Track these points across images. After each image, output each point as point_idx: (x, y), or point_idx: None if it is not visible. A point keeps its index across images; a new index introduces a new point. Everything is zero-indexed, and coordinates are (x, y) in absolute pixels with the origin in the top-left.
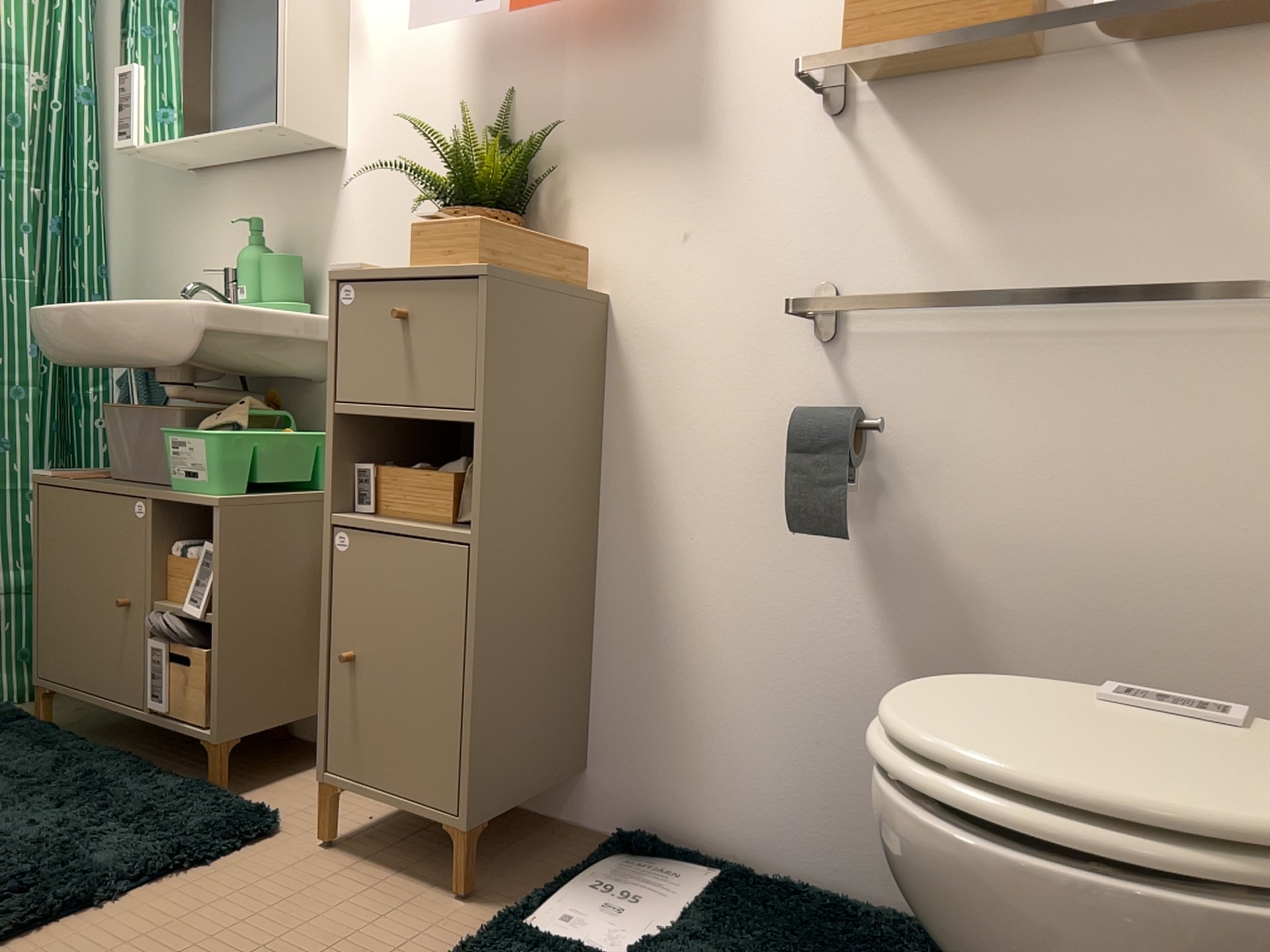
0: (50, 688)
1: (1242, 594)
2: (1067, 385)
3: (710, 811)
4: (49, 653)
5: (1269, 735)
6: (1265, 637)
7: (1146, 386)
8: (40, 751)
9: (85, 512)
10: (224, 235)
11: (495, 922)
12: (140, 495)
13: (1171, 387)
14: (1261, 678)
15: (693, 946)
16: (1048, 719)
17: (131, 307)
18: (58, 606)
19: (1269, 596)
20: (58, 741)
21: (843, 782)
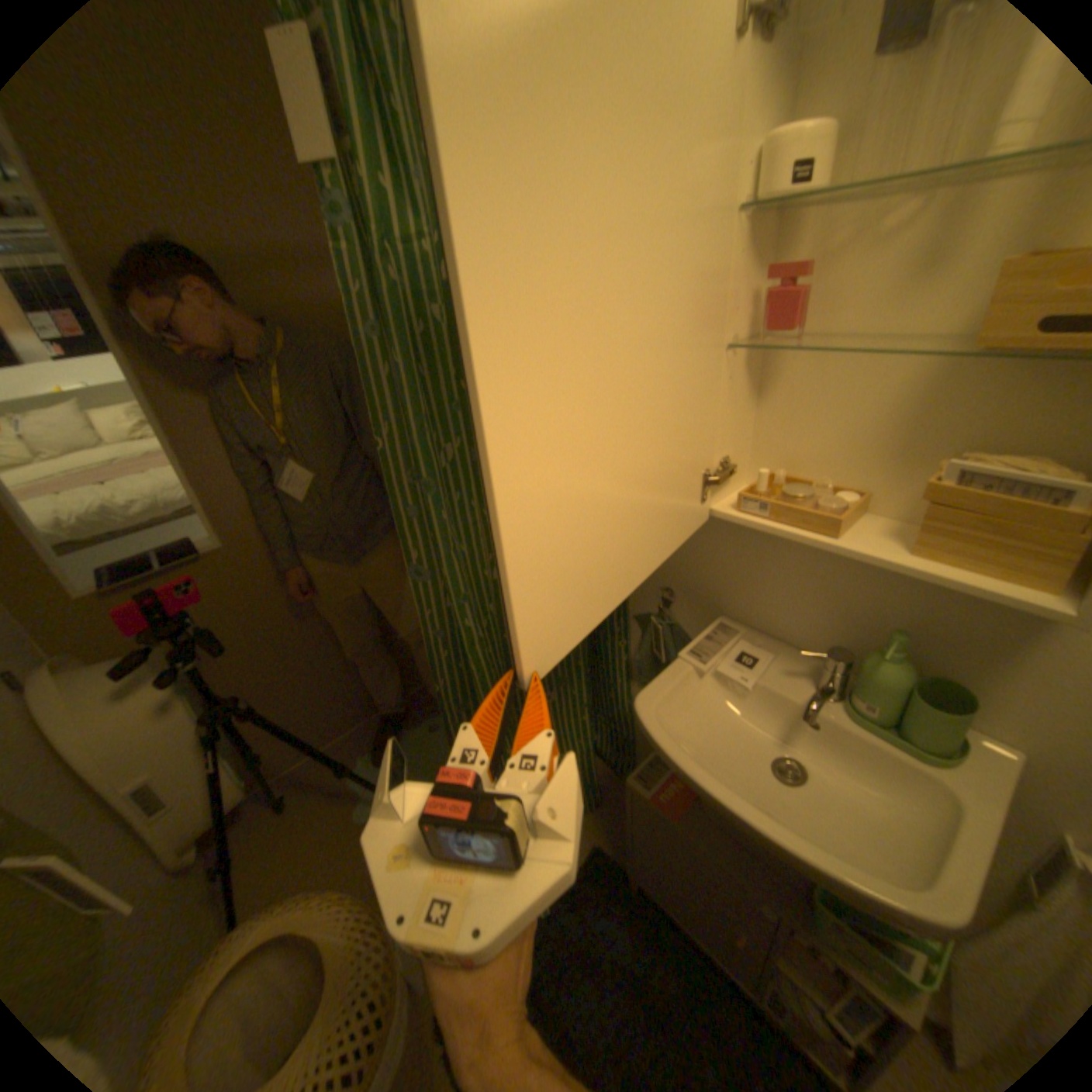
0: (645, 891)
1: None
2: None
3: None
4: (645, 878)
5: None
6: None
7: None
8: (662, 968)
9: (690, 852)
10: (789, 567)
11: None
12: (773, 908)
13: None
14: None
15: None
16: None
17: (842, 881)
18: (656, 868)
19: None
20: (666, 947)
21: None
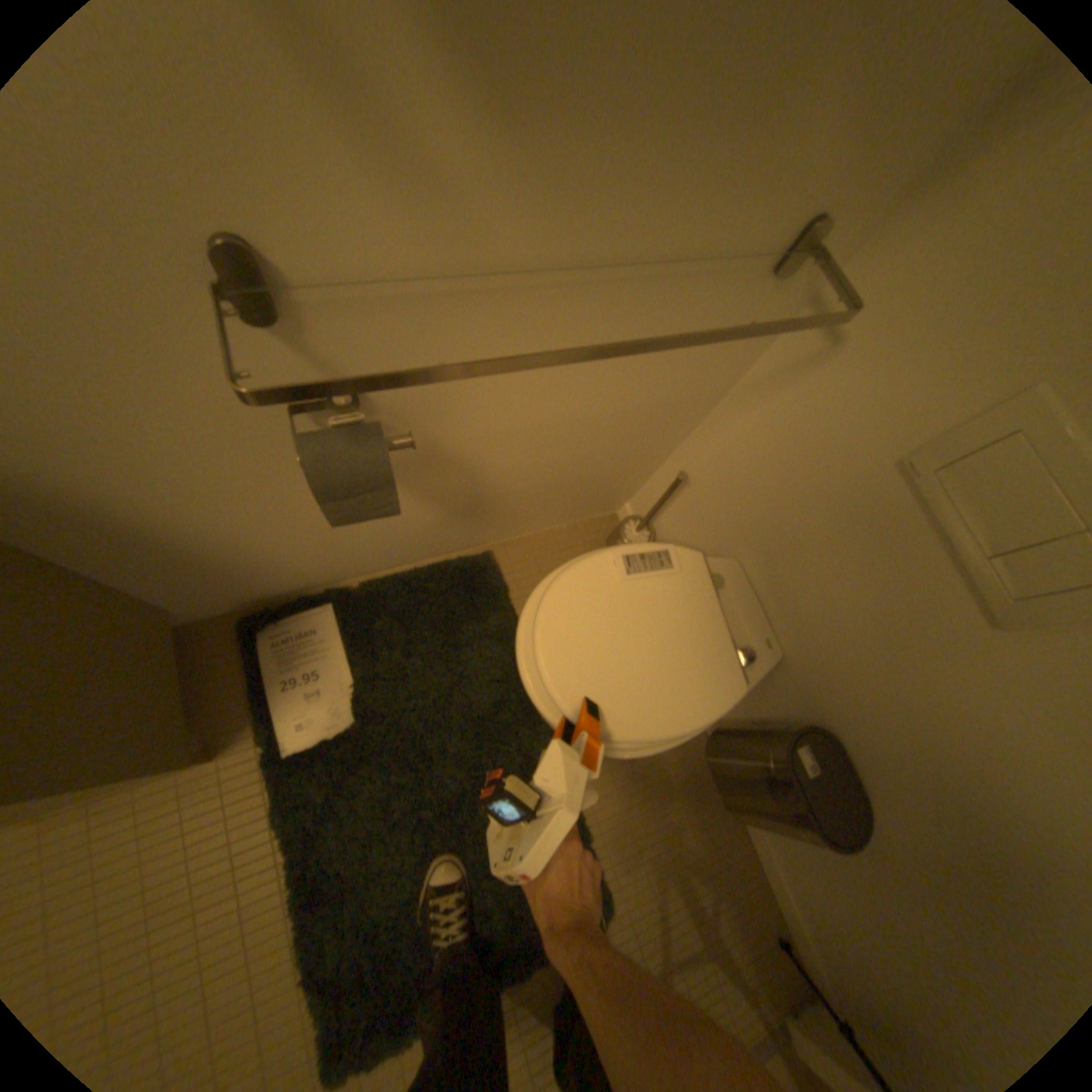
0: None
1: (634, 415)
2: (568, 325)
3: (295, 581)
4: None
5: (683, 573)
6: (636, 428)
7: (631, 318)
8: None
9: None
10: None
11: (259, 764)
12: None
13: (649, 316)
14: (626, 442)
15: (377, 684)
16: (614, 642)
17: None
18: None
19: (646, 413)
20: None
21: (388, 543)
